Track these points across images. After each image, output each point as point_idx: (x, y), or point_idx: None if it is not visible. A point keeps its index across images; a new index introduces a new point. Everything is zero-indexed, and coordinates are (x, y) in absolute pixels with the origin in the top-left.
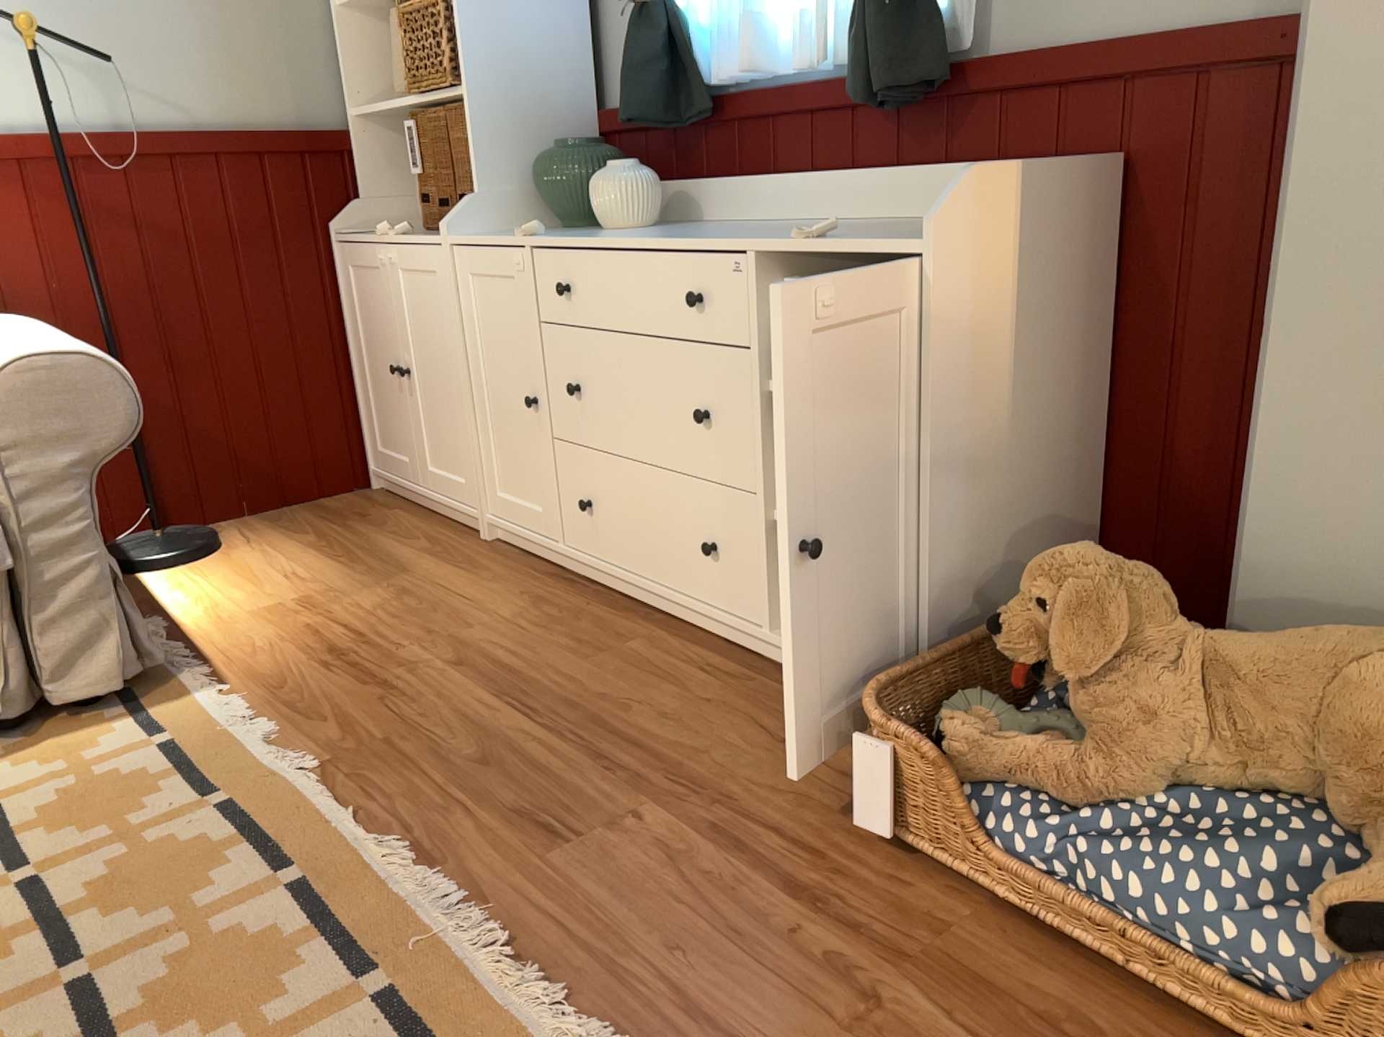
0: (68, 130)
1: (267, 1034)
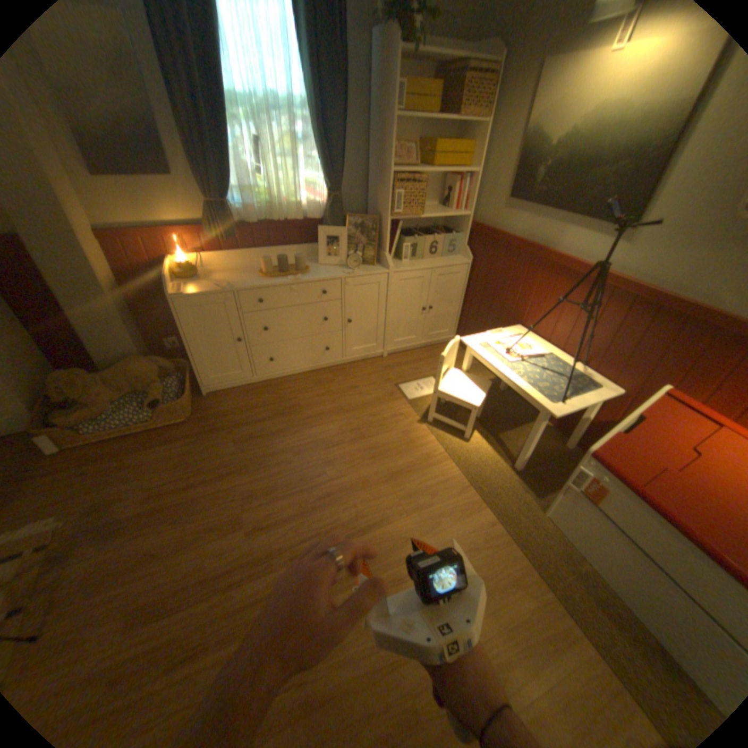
0: None
1: None
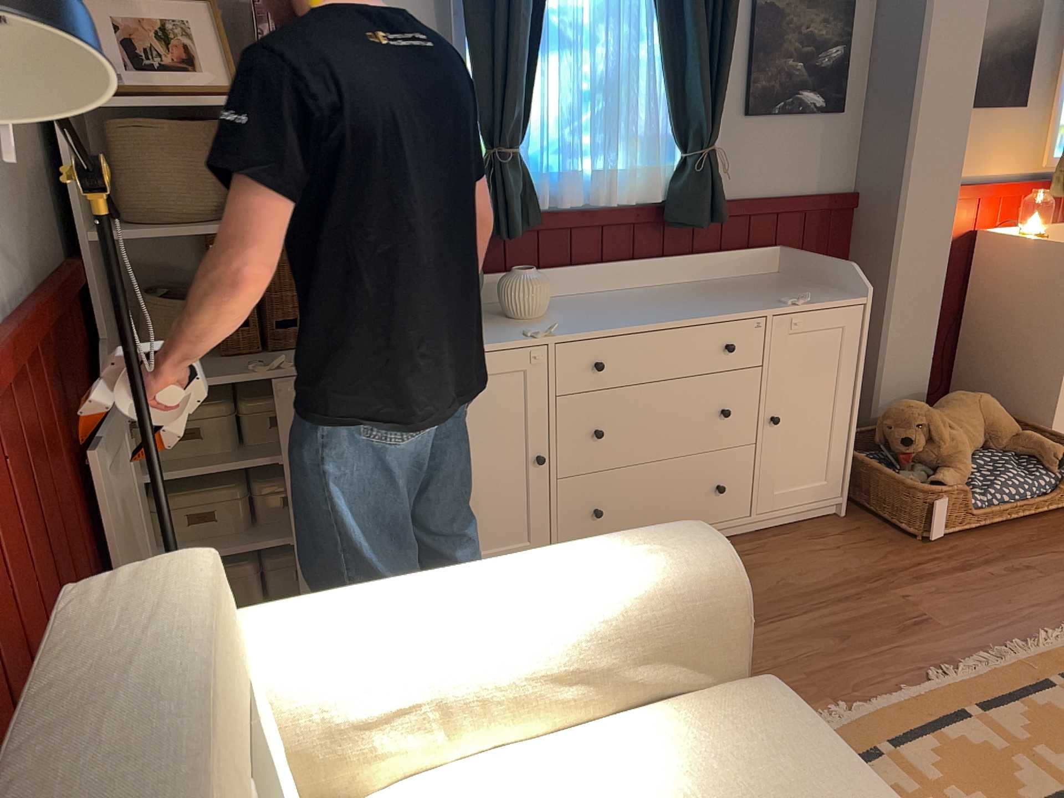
0: None
1: None
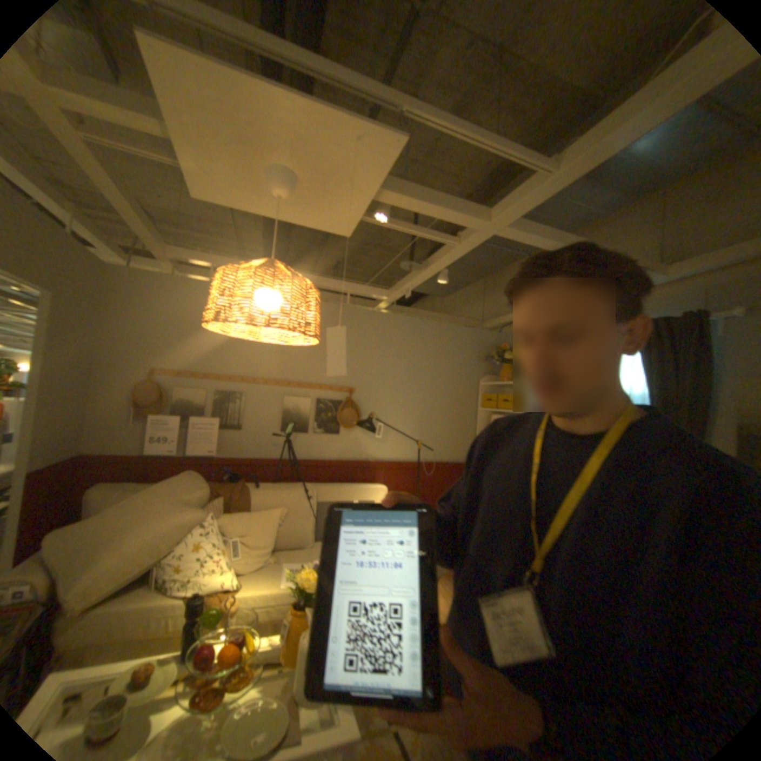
0: (415, 459)
1: None
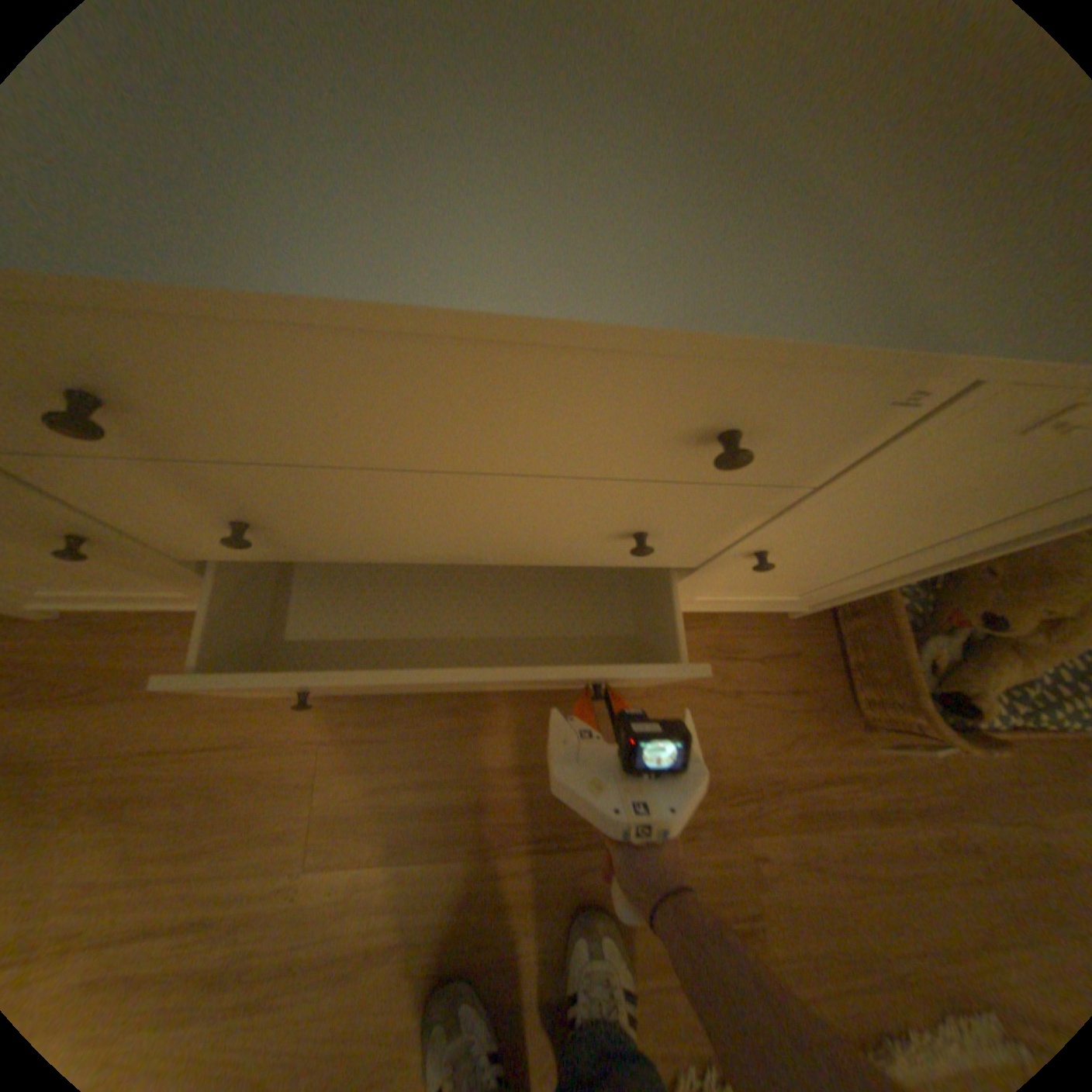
0: None
1: None
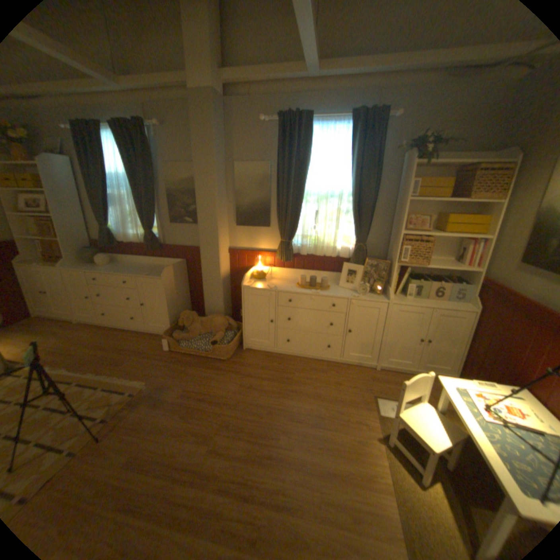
0: None
1: (85, 400)
